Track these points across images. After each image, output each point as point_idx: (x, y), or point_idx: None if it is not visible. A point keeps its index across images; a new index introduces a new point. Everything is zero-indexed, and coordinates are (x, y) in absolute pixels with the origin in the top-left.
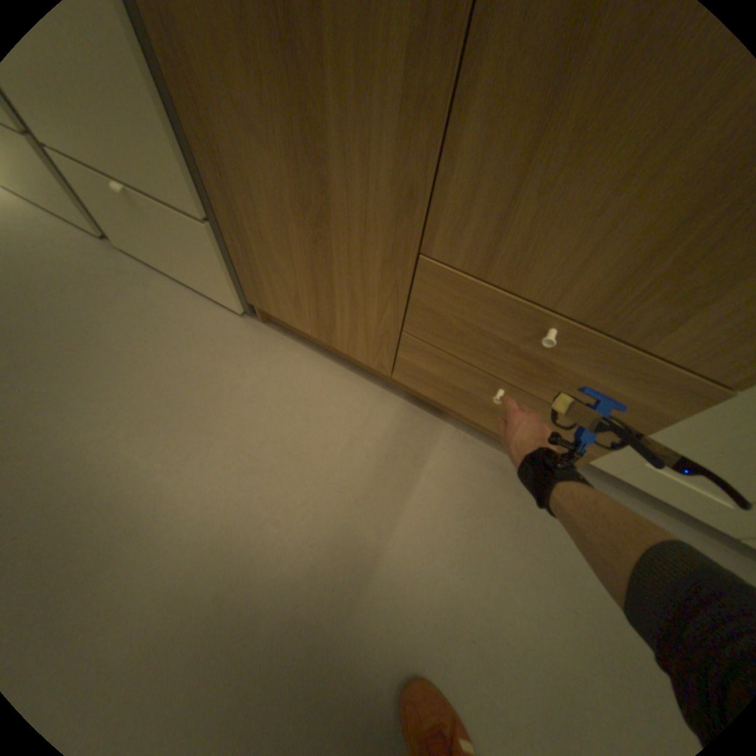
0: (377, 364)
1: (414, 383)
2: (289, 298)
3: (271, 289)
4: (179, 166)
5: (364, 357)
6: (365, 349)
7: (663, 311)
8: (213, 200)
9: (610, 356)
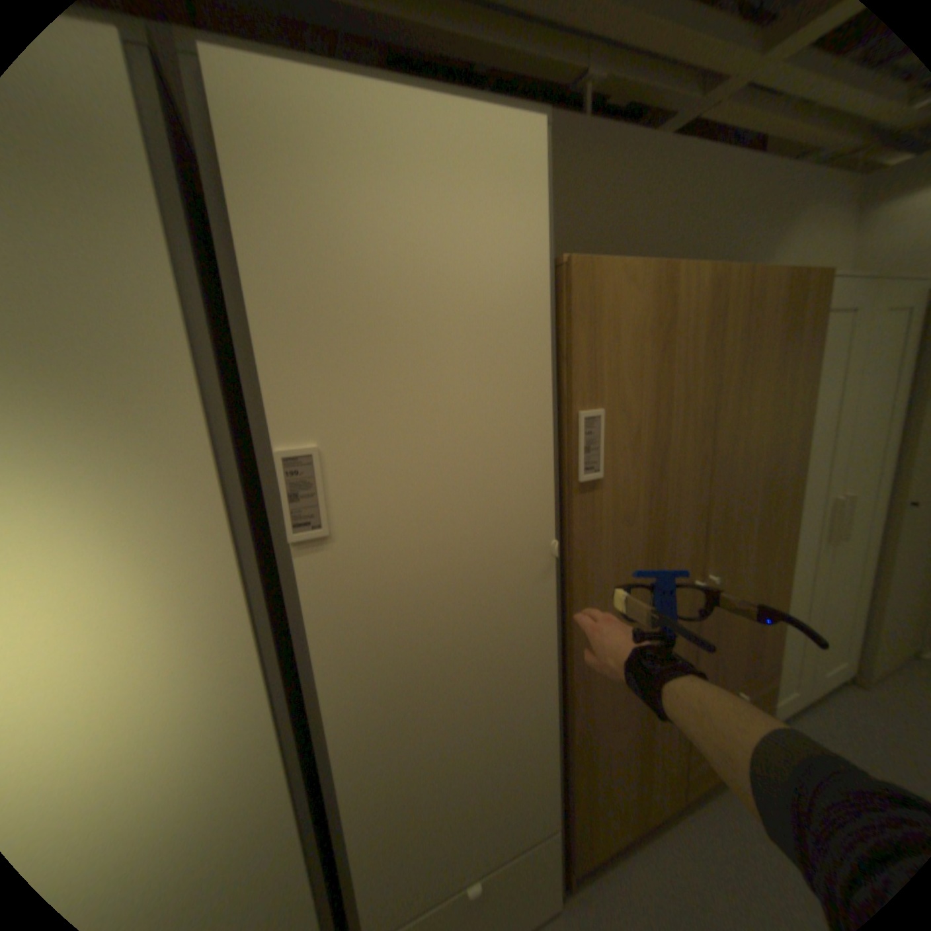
0: (675, 806)
1: (697, 792)
2: (616, 825)
3: (602, 834)
4: (556, 799)
5: (667, 812)
6: (667, 804)
7: (757, 664)
8: (574, 801)
9: (754, 687)
